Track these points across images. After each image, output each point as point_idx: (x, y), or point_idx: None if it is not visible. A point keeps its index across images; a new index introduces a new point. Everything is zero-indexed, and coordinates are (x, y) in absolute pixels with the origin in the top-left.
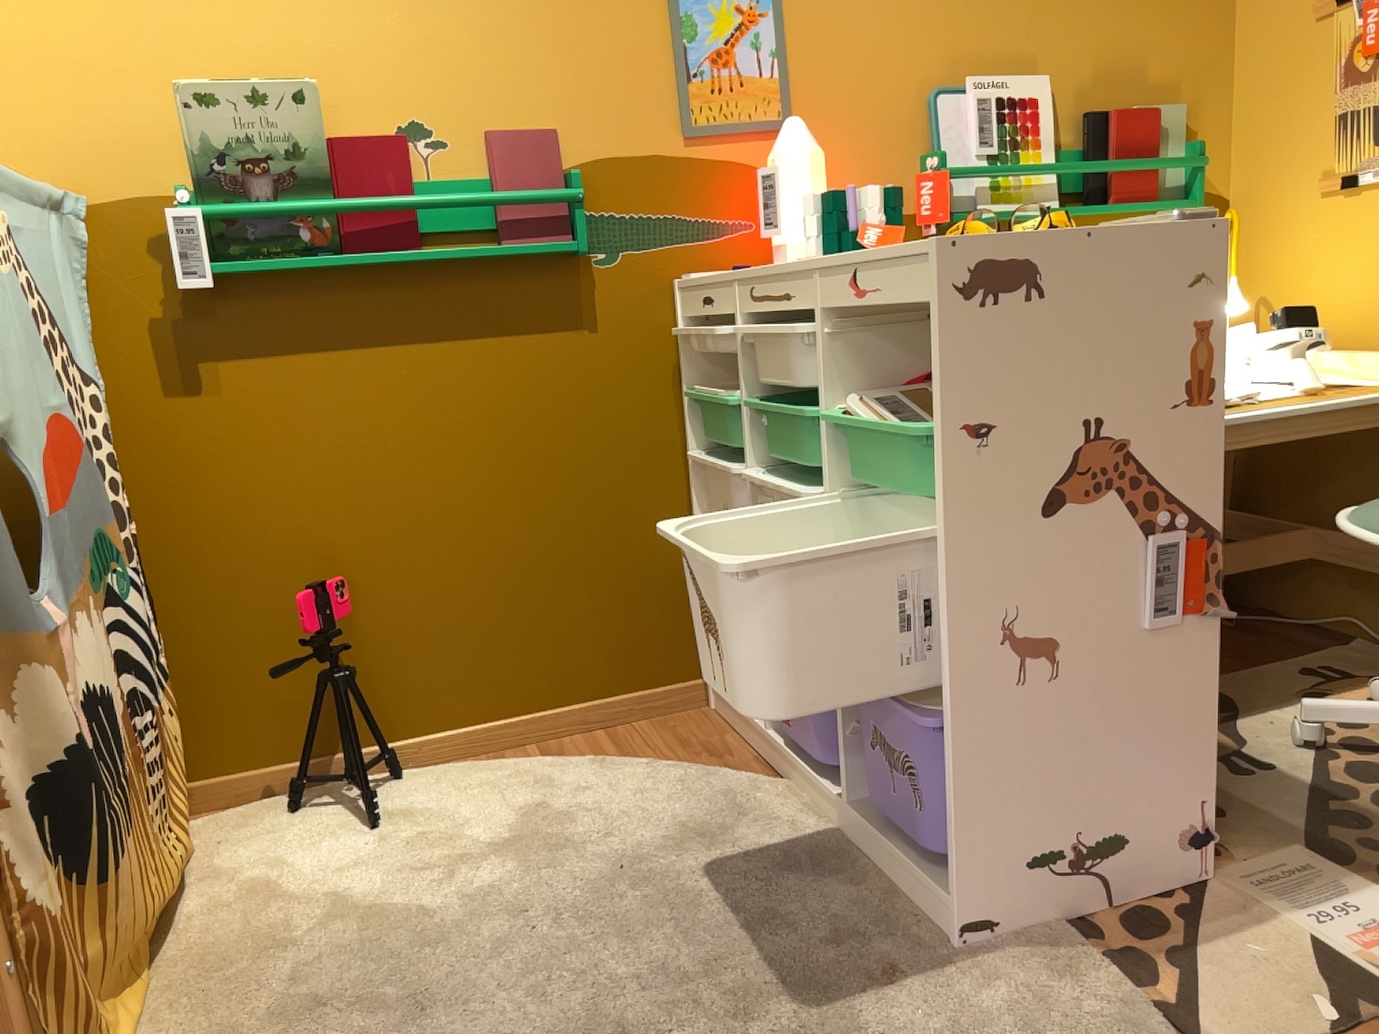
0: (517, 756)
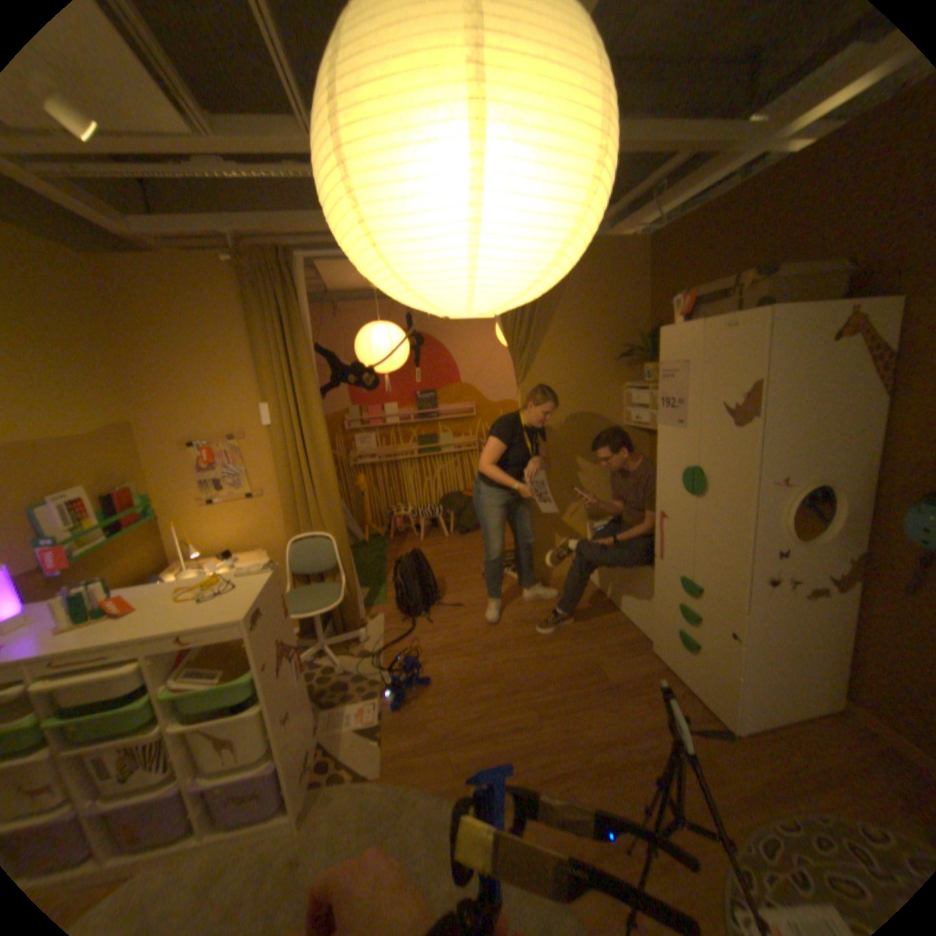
0: None
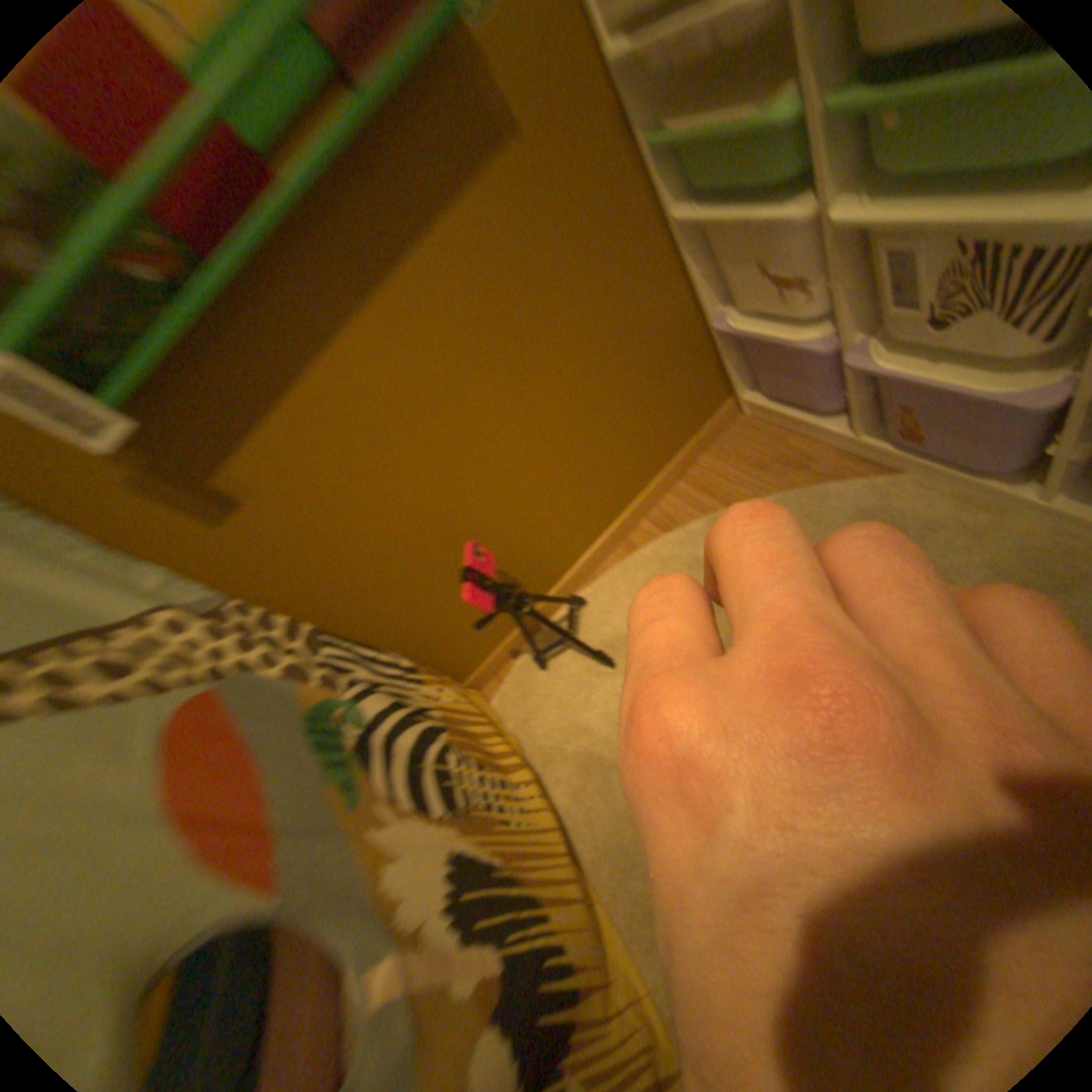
0: (644, 541)
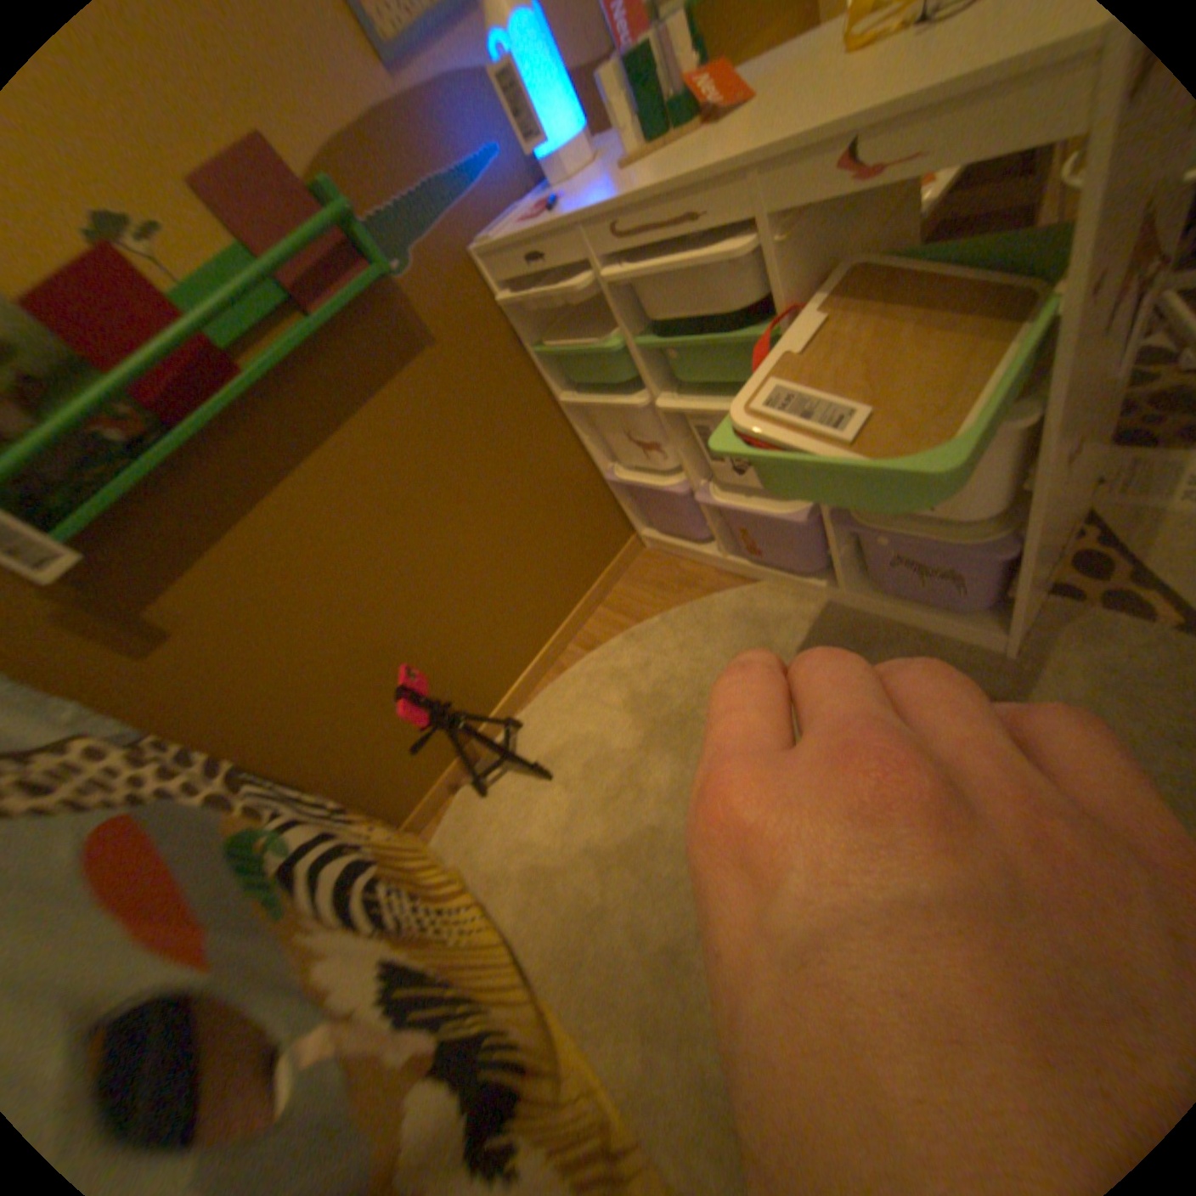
0: (573, 661)
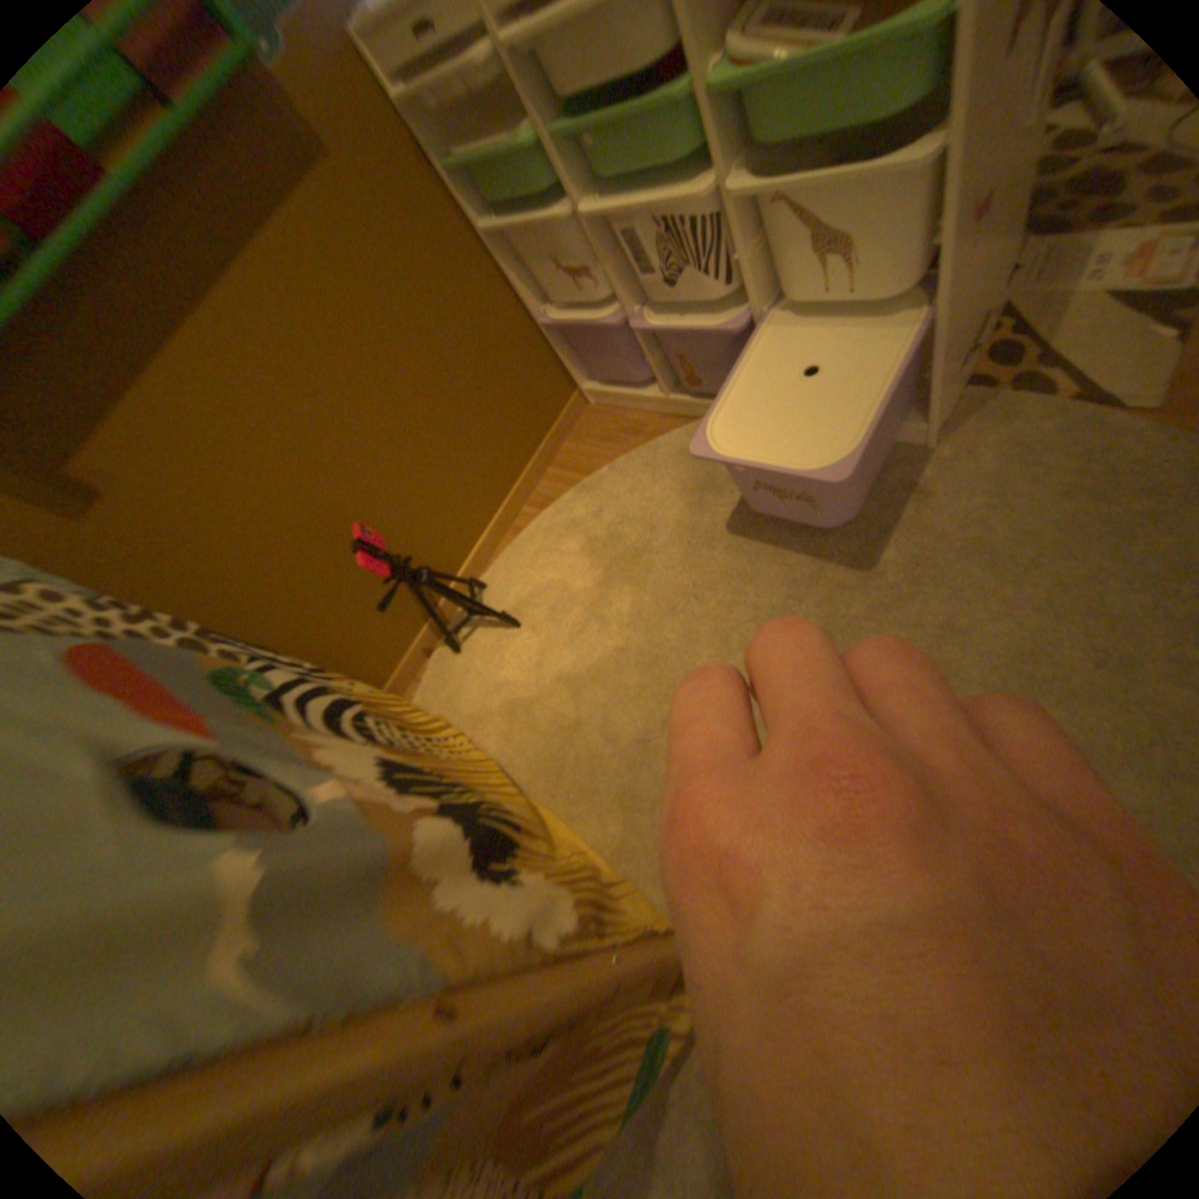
0: (529, 522)
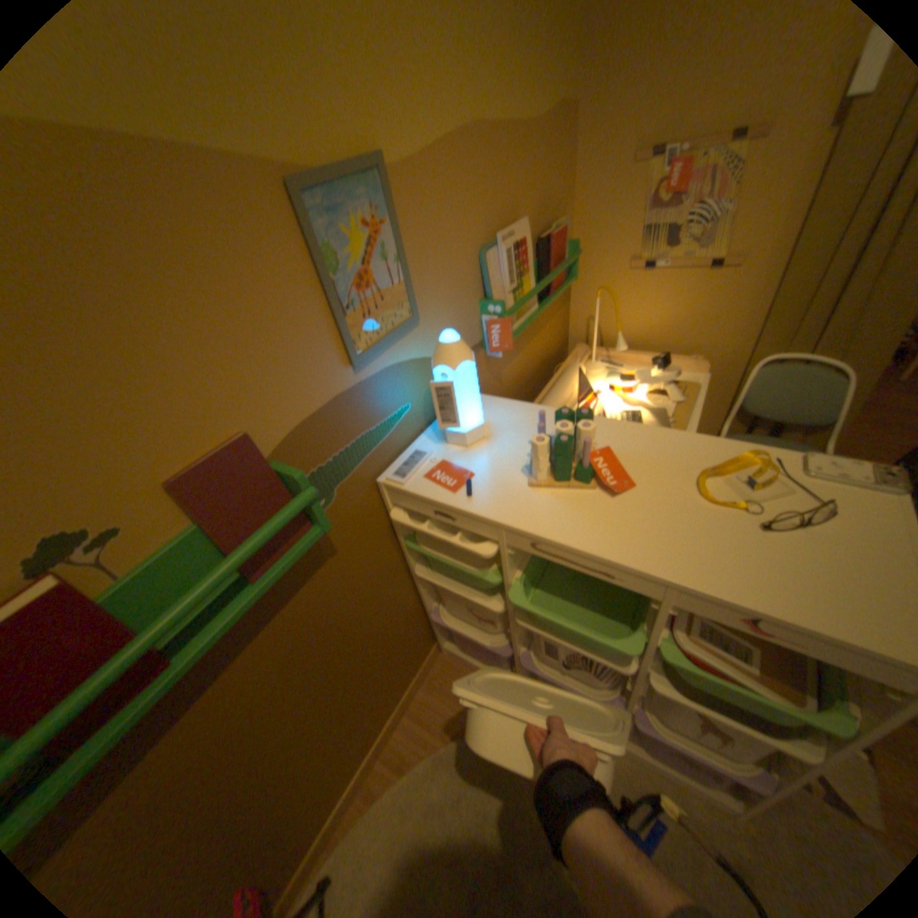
0: (382, 788)
